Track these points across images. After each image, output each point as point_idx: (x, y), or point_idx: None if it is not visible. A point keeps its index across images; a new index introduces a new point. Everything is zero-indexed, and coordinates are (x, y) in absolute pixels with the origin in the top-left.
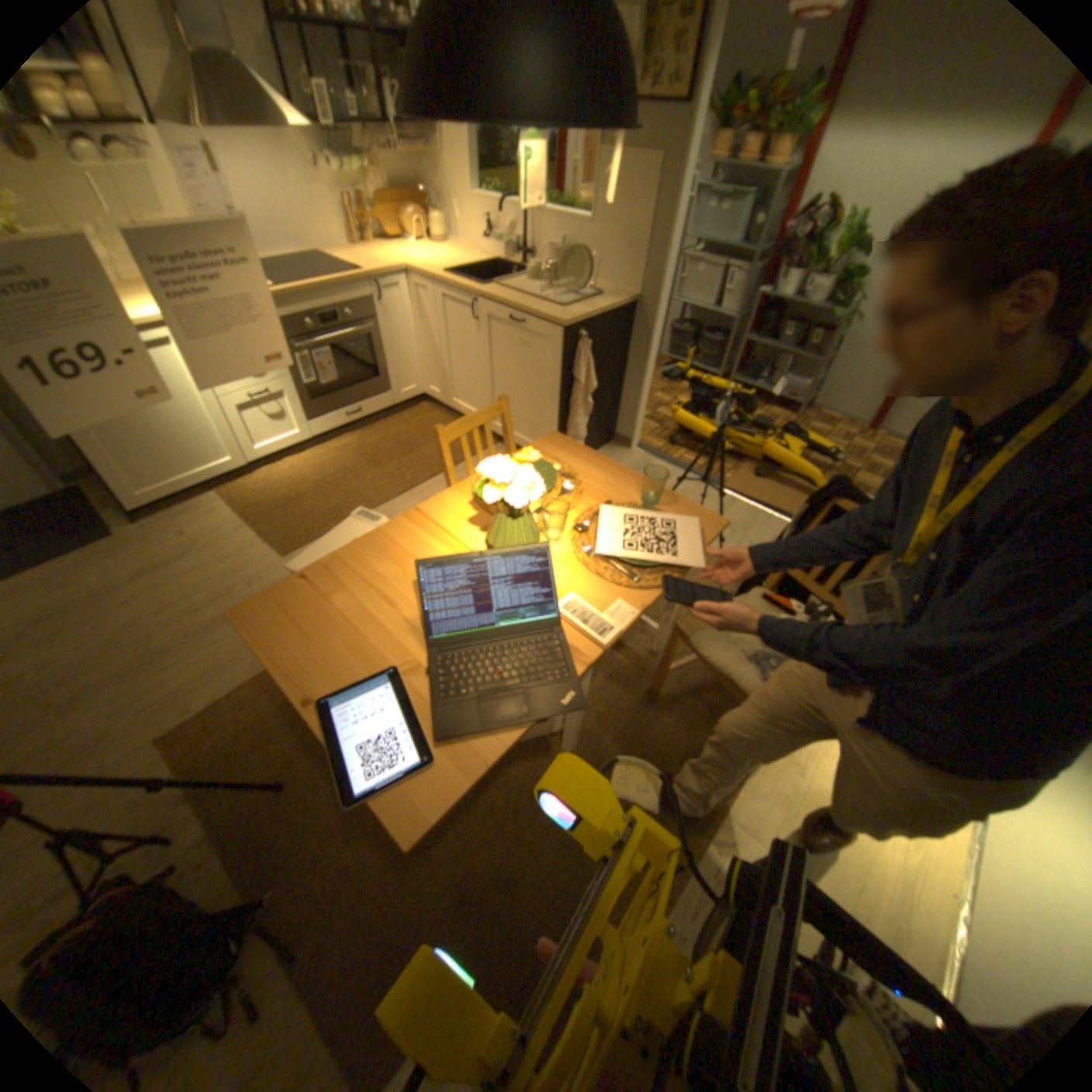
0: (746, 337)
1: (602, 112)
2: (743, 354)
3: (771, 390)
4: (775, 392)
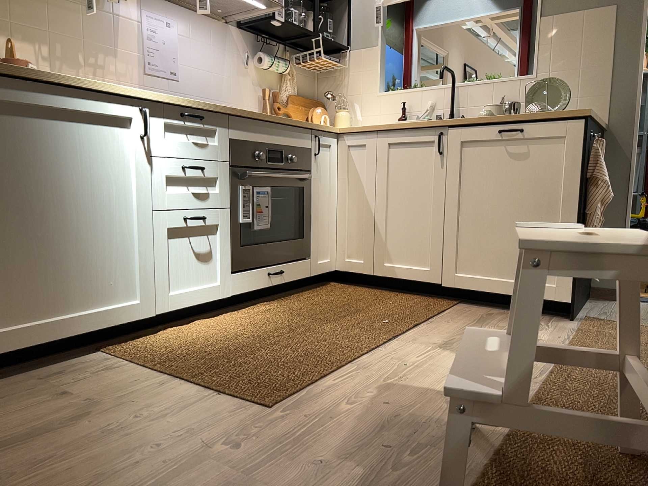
0: None
1: None
2: None
3: None
4: None
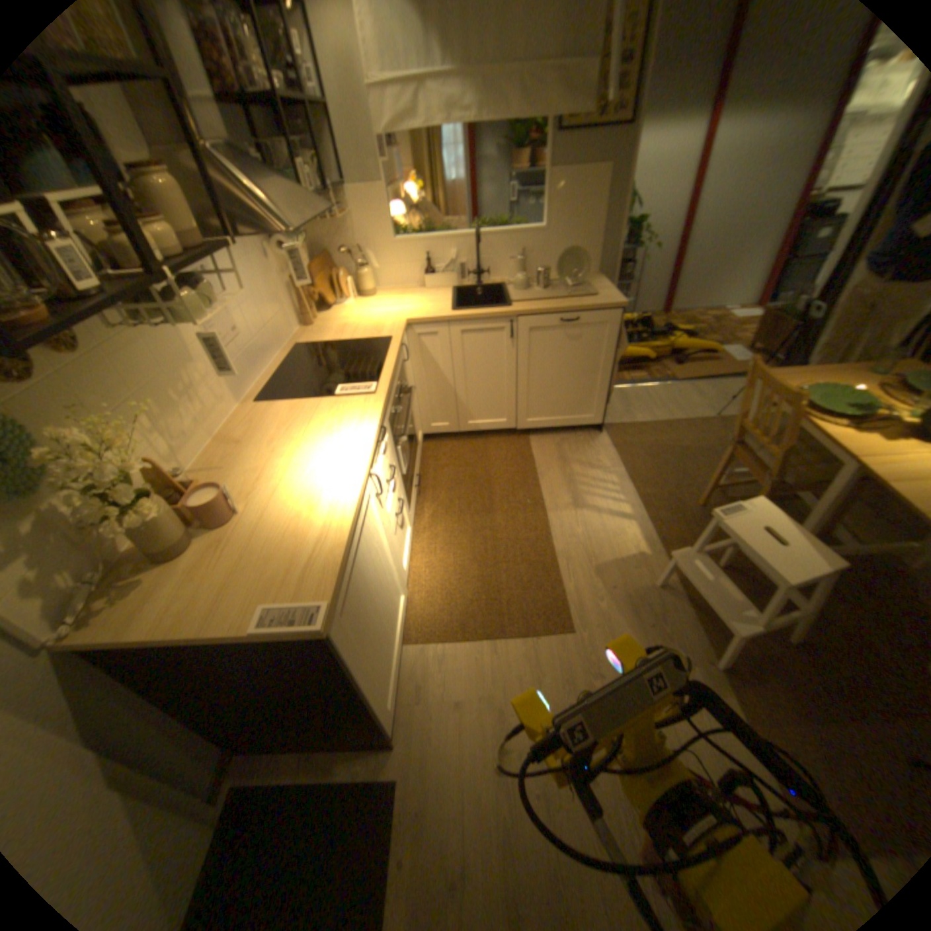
0: None
1: None
2: None
3: None
4: None
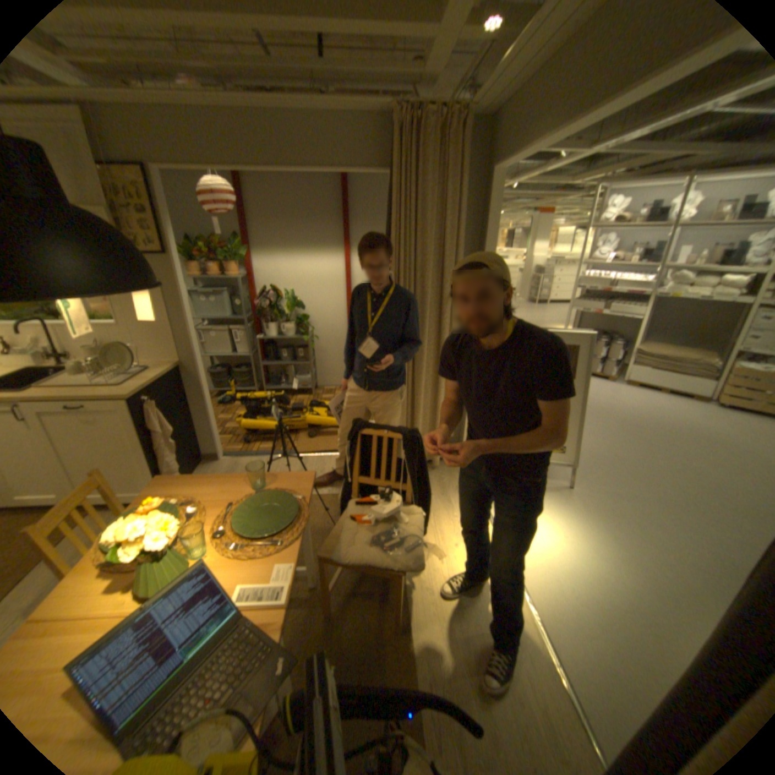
0: (262, 364)
1: (136, 281)
2: (264, 373)
3: (292, 387)
4: (294, 387)
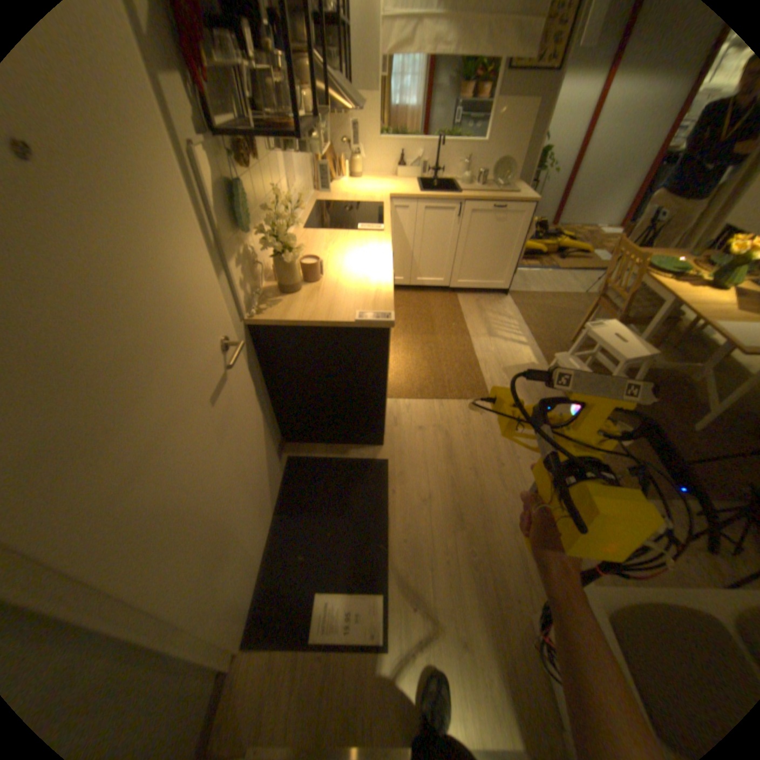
0: None
1: None
2: None
3: None
4: None
